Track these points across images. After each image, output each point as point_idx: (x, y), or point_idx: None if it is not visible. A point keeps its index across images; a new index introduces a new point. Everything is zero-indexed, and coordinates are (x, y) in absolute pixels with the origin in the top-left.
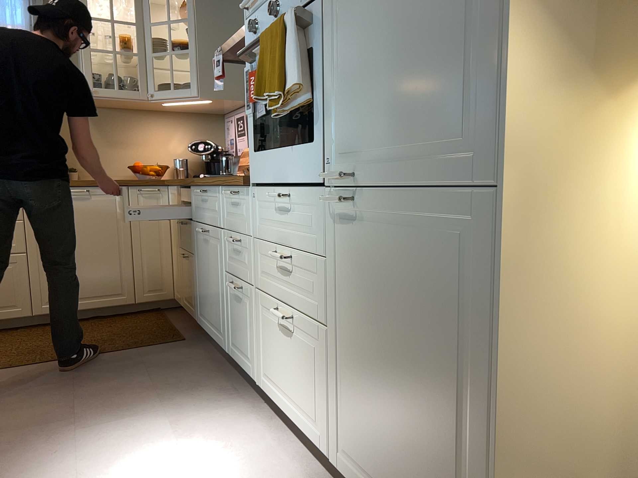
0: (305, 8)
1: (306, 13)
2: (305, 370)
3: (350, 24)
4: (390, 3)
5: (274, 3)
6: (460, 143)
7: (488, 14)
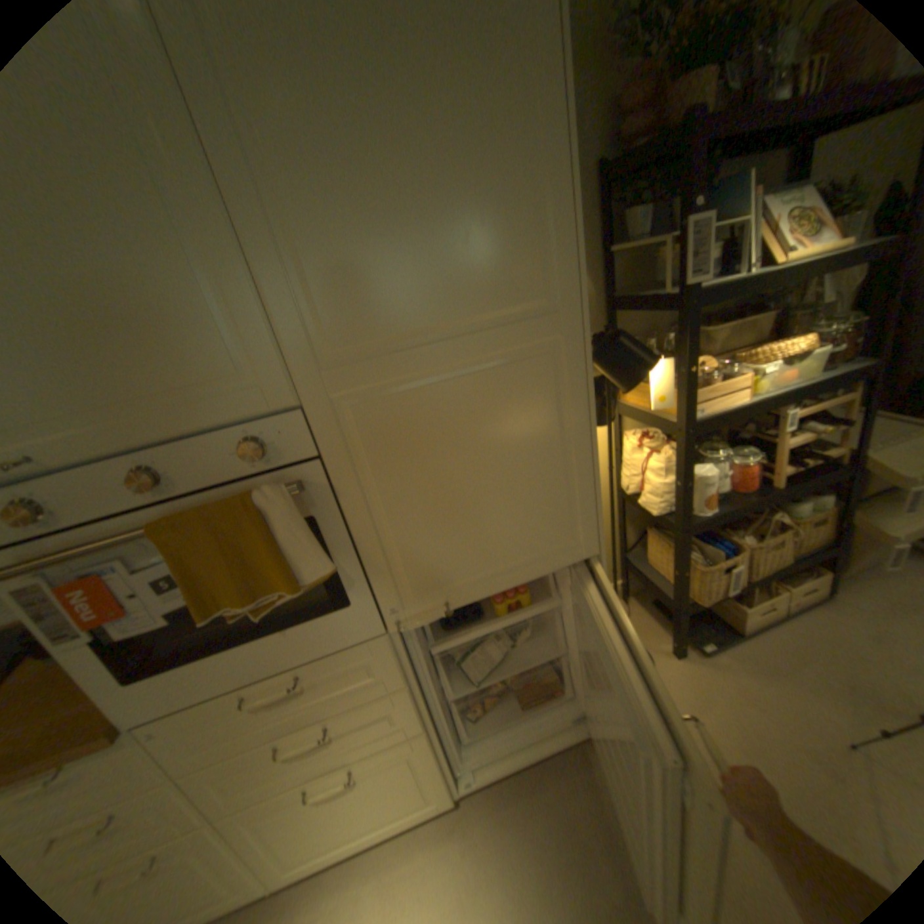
0: (299, 484)
1: (301, 488)
2: (384, 791)
3: (393, 487)
4: (461, 466)
5: (143, 477)
6: (559, 544)
7: (570, 471)
